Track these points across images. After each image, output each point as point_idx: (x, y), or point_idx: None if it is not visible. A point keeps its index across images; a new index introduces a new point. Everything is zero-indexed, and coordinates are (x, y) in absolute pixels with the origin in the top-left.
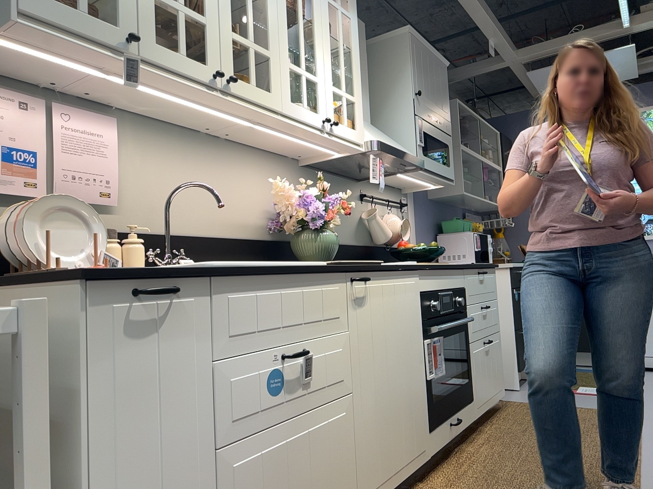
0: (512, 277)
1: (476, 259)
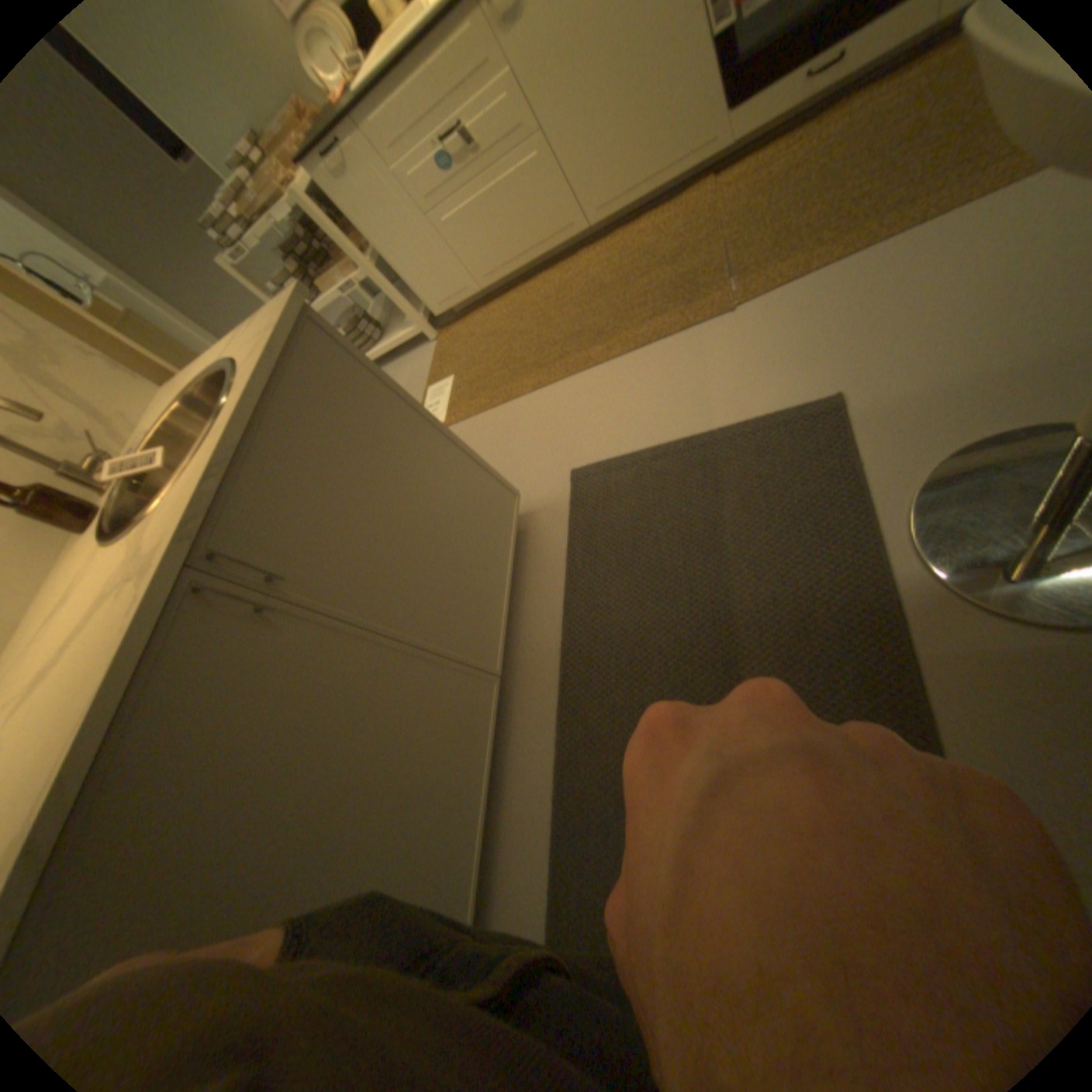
0: None
1: None
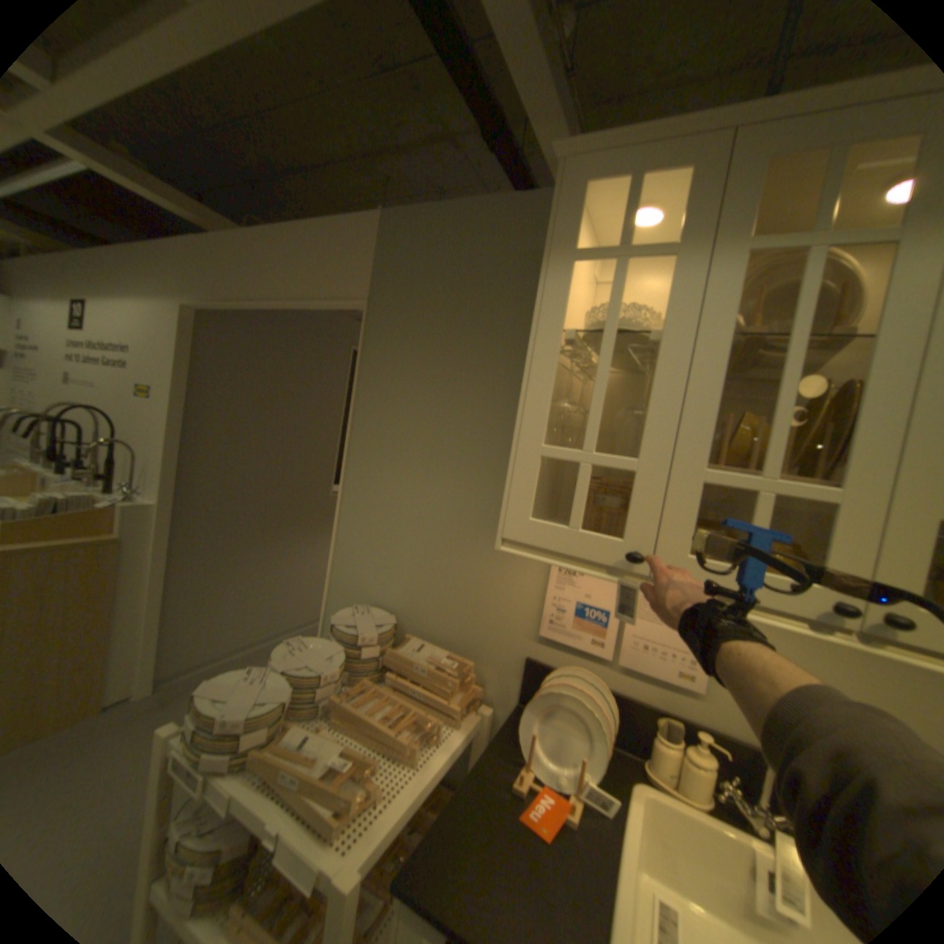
0: None
1: None
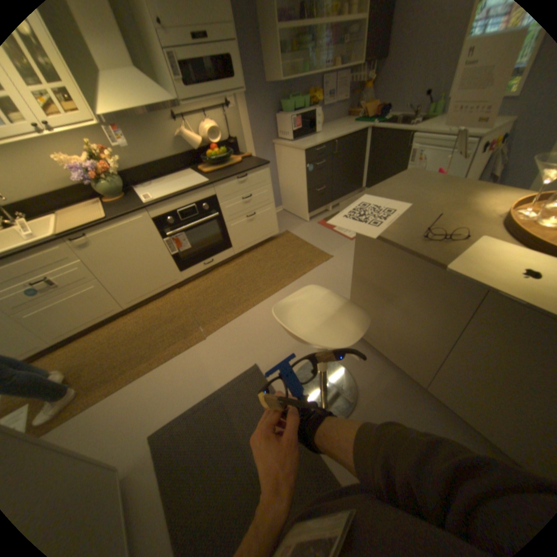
0: (306, 156)
1: (294, 136)
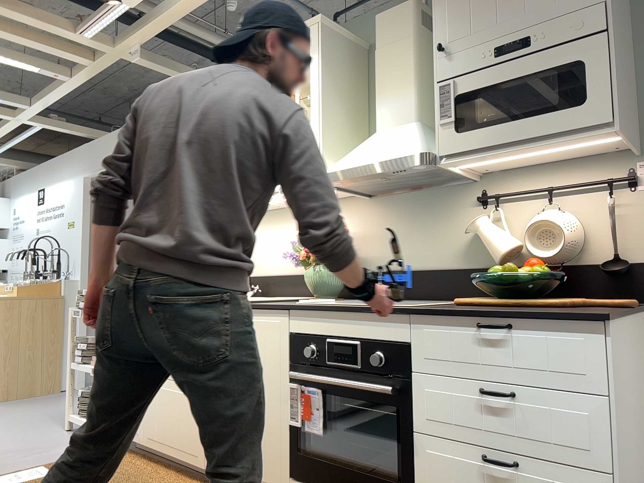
0: None
1: None
